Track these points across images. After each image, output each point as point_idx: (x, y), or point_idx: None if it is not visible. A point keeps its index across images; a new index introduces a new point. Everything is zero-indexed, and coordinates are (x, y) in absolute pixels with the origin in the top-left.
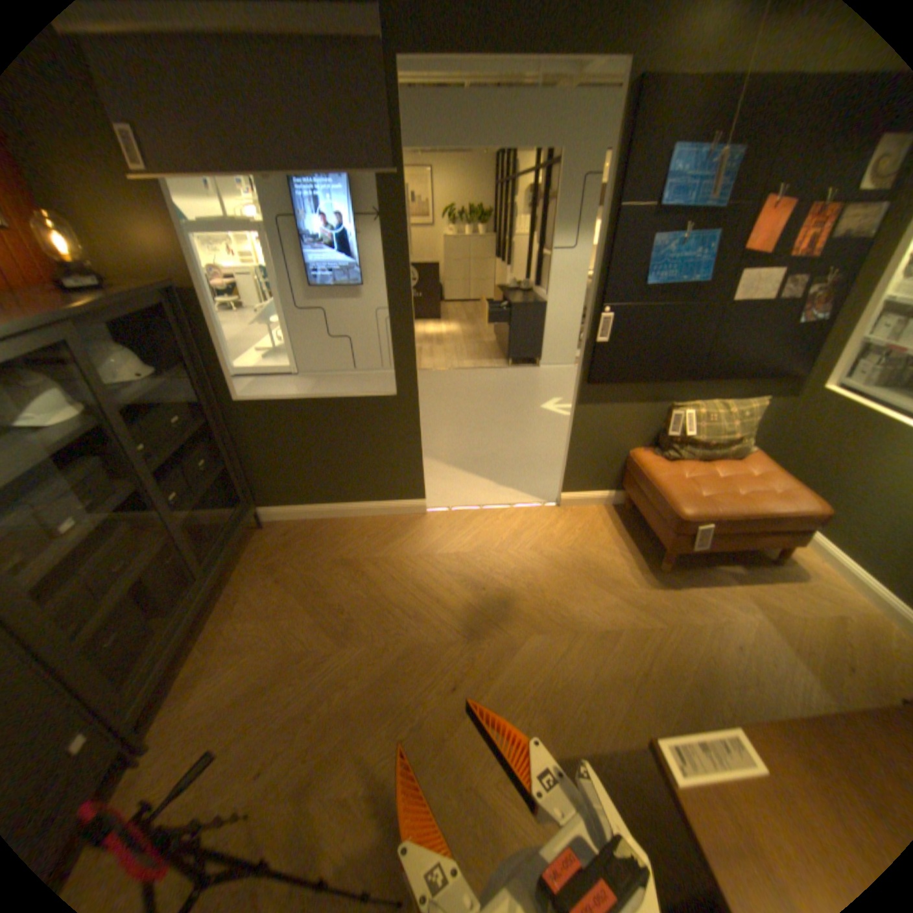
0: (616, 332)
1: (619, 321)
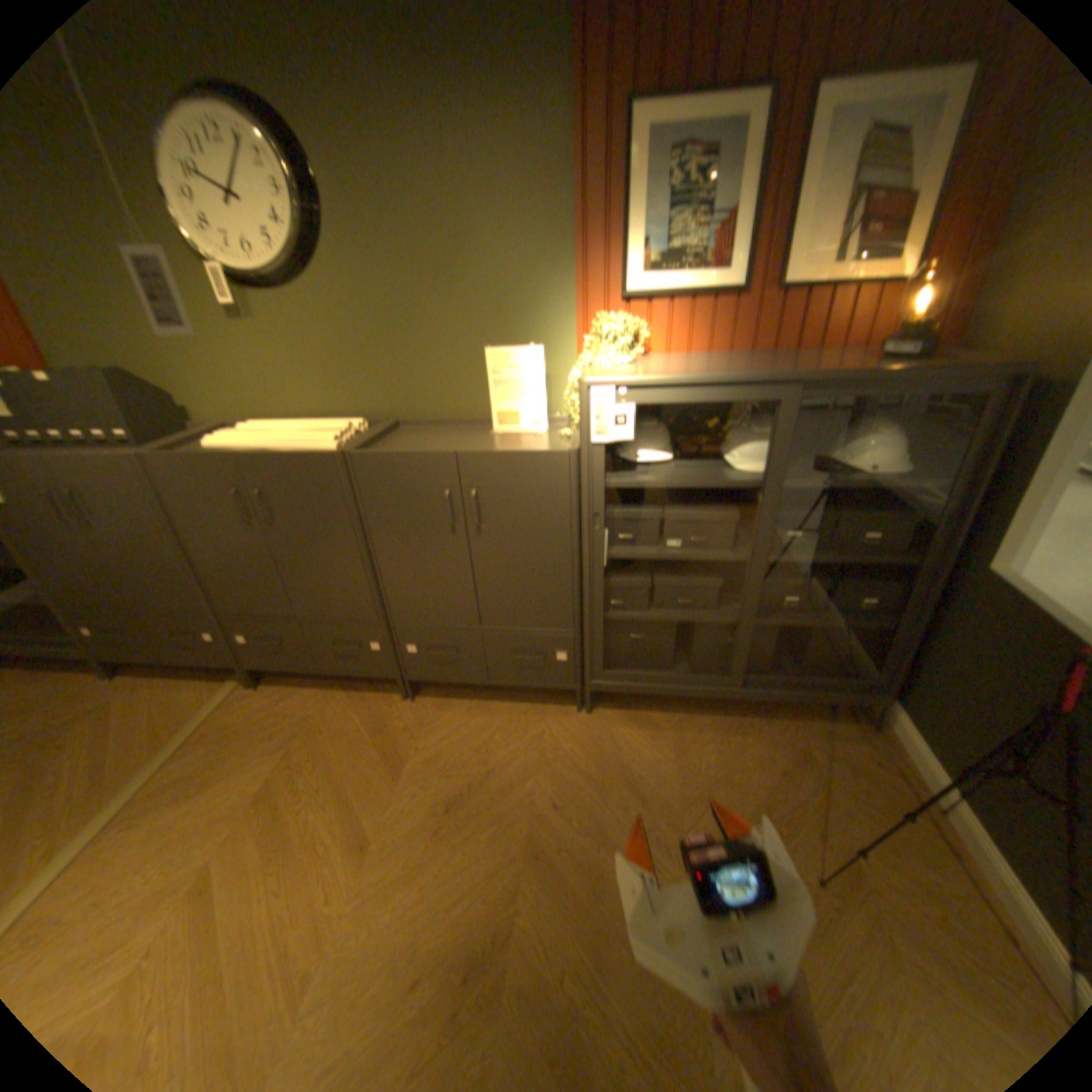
0: None
1: None
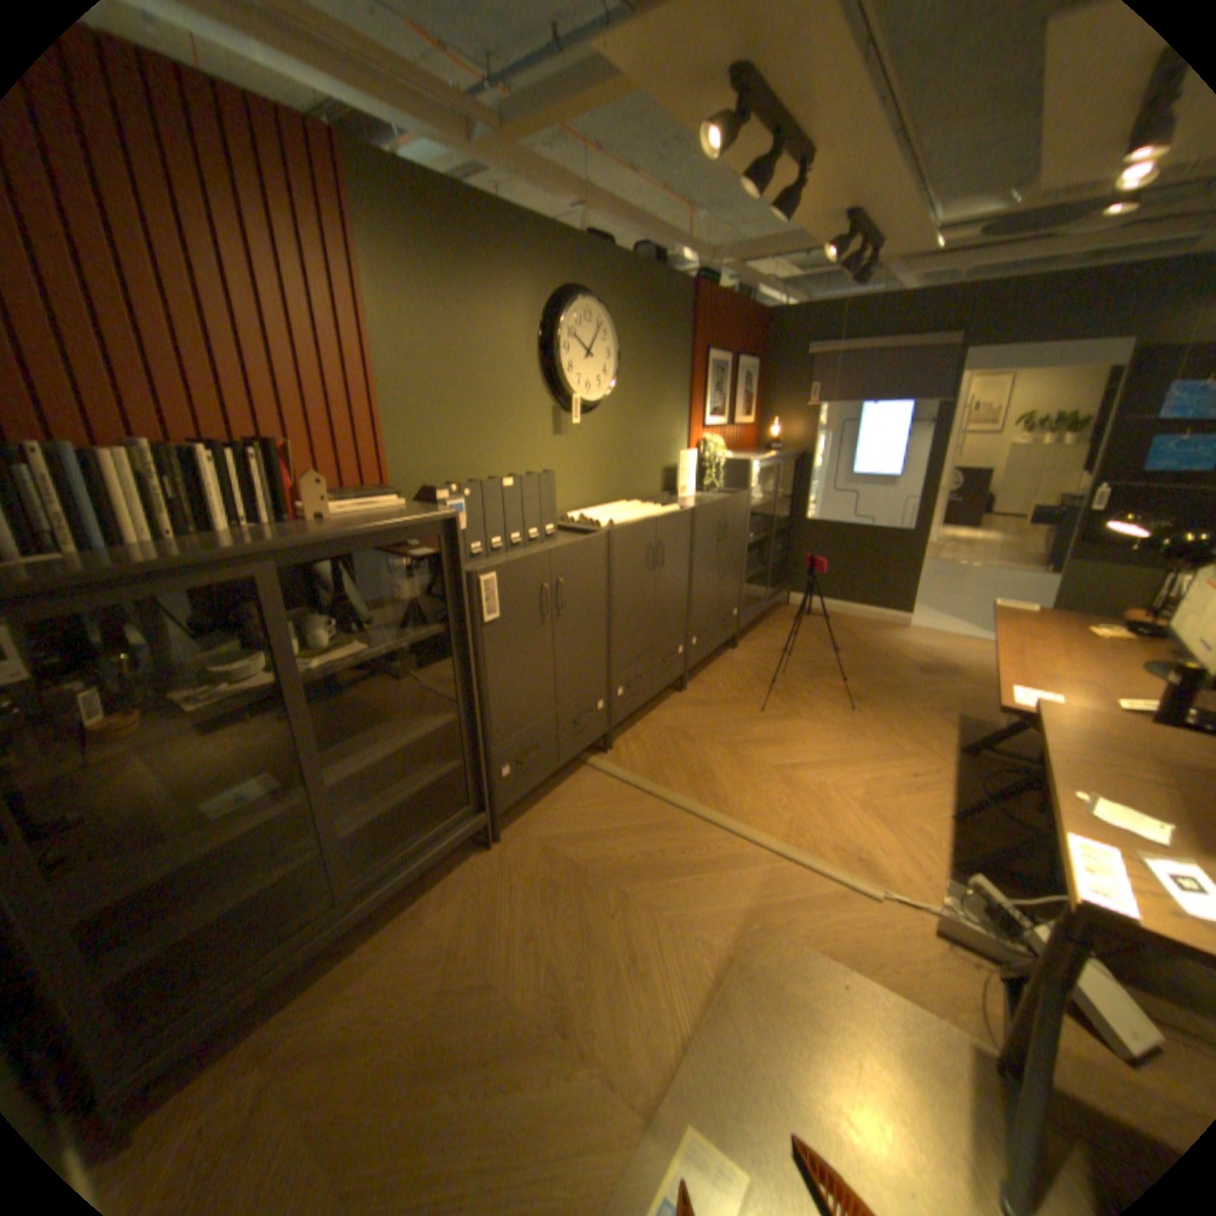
0: (1114, 505)
1: (1117, 496)
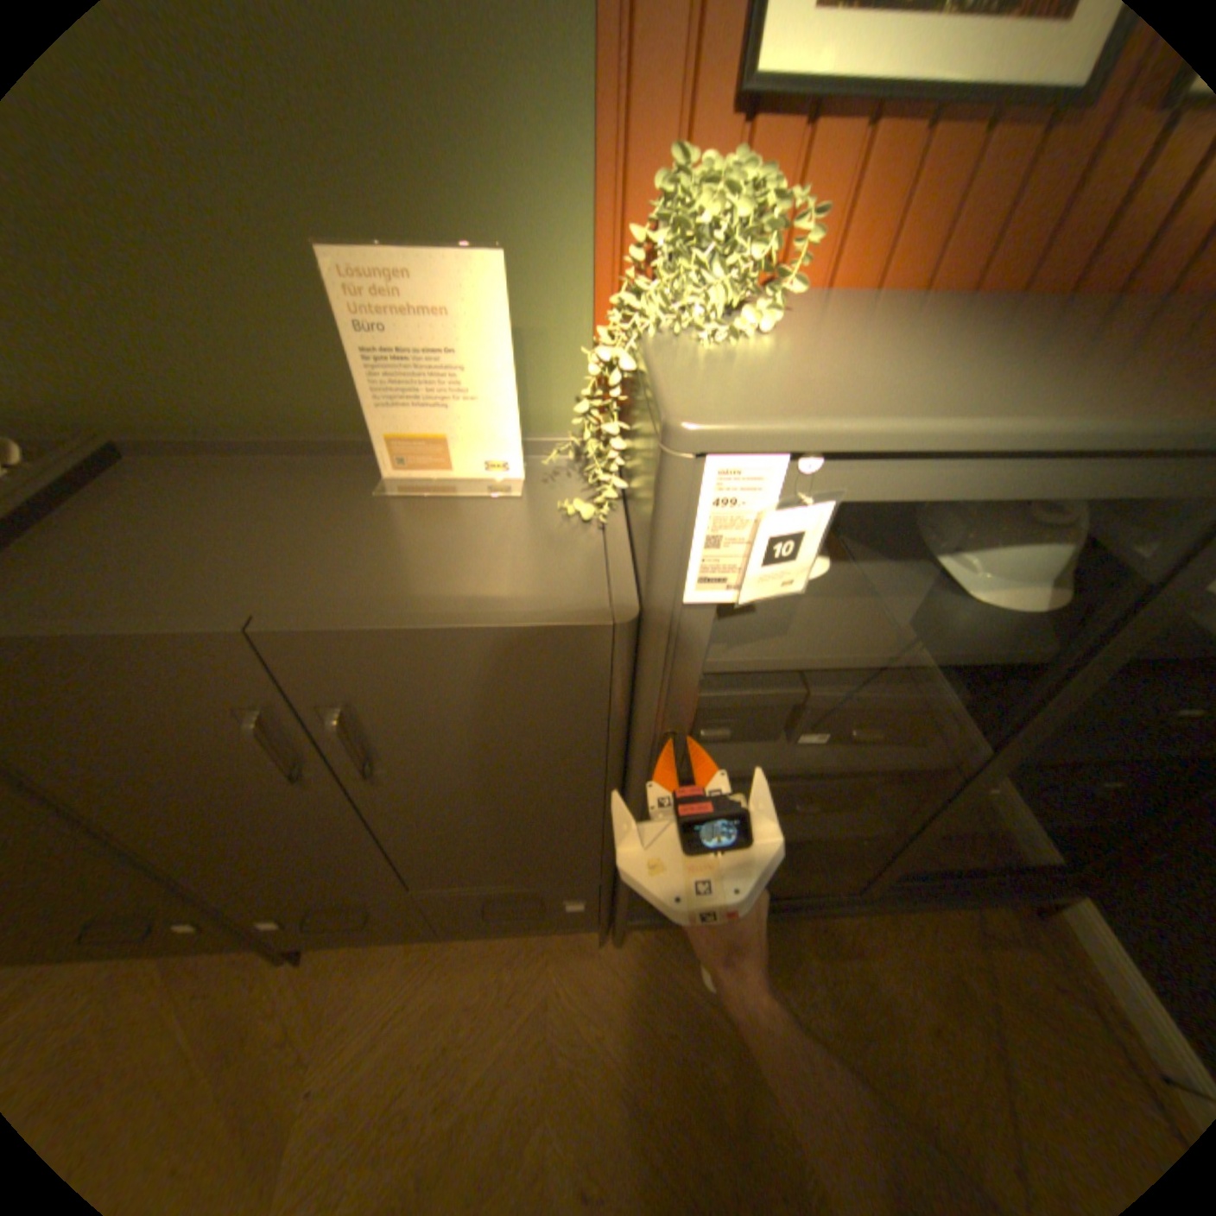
0: None
1: None
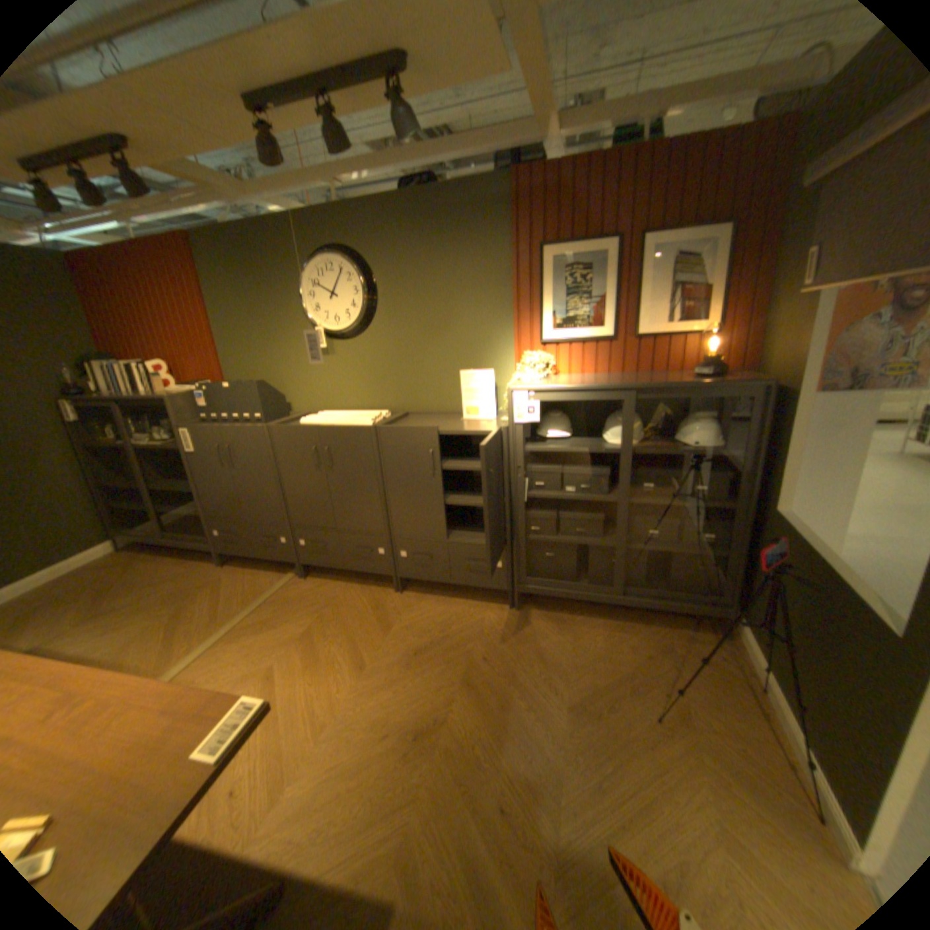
0: None
1: None
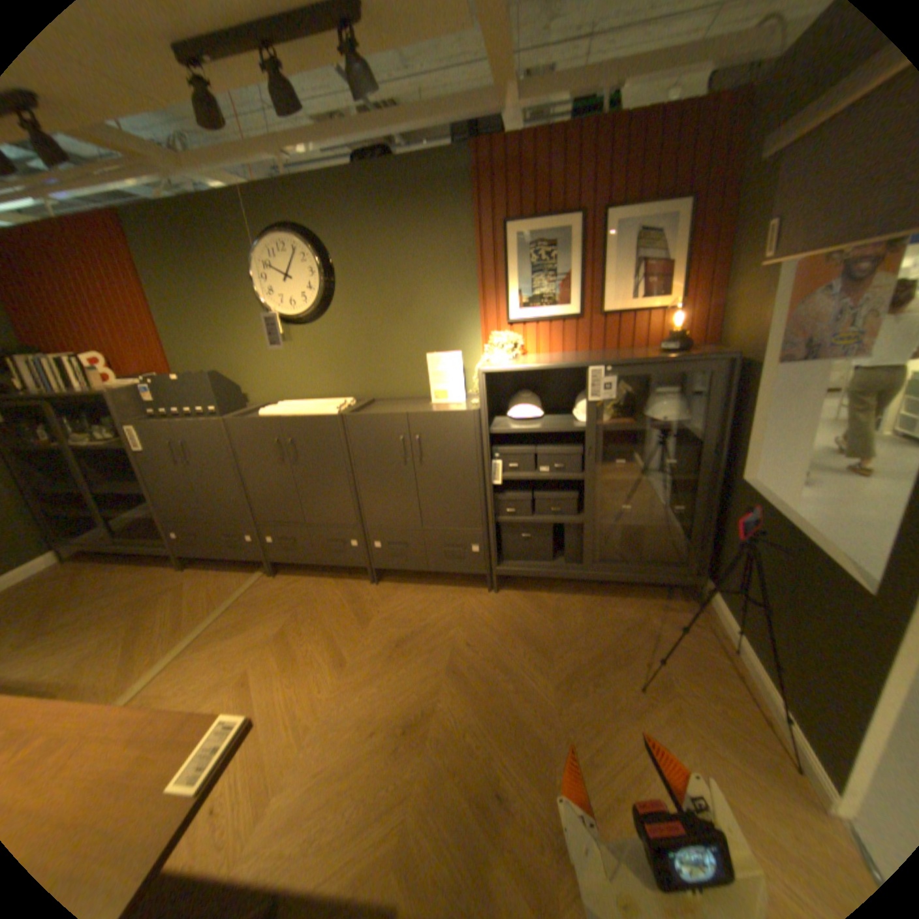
0: None
1: None
